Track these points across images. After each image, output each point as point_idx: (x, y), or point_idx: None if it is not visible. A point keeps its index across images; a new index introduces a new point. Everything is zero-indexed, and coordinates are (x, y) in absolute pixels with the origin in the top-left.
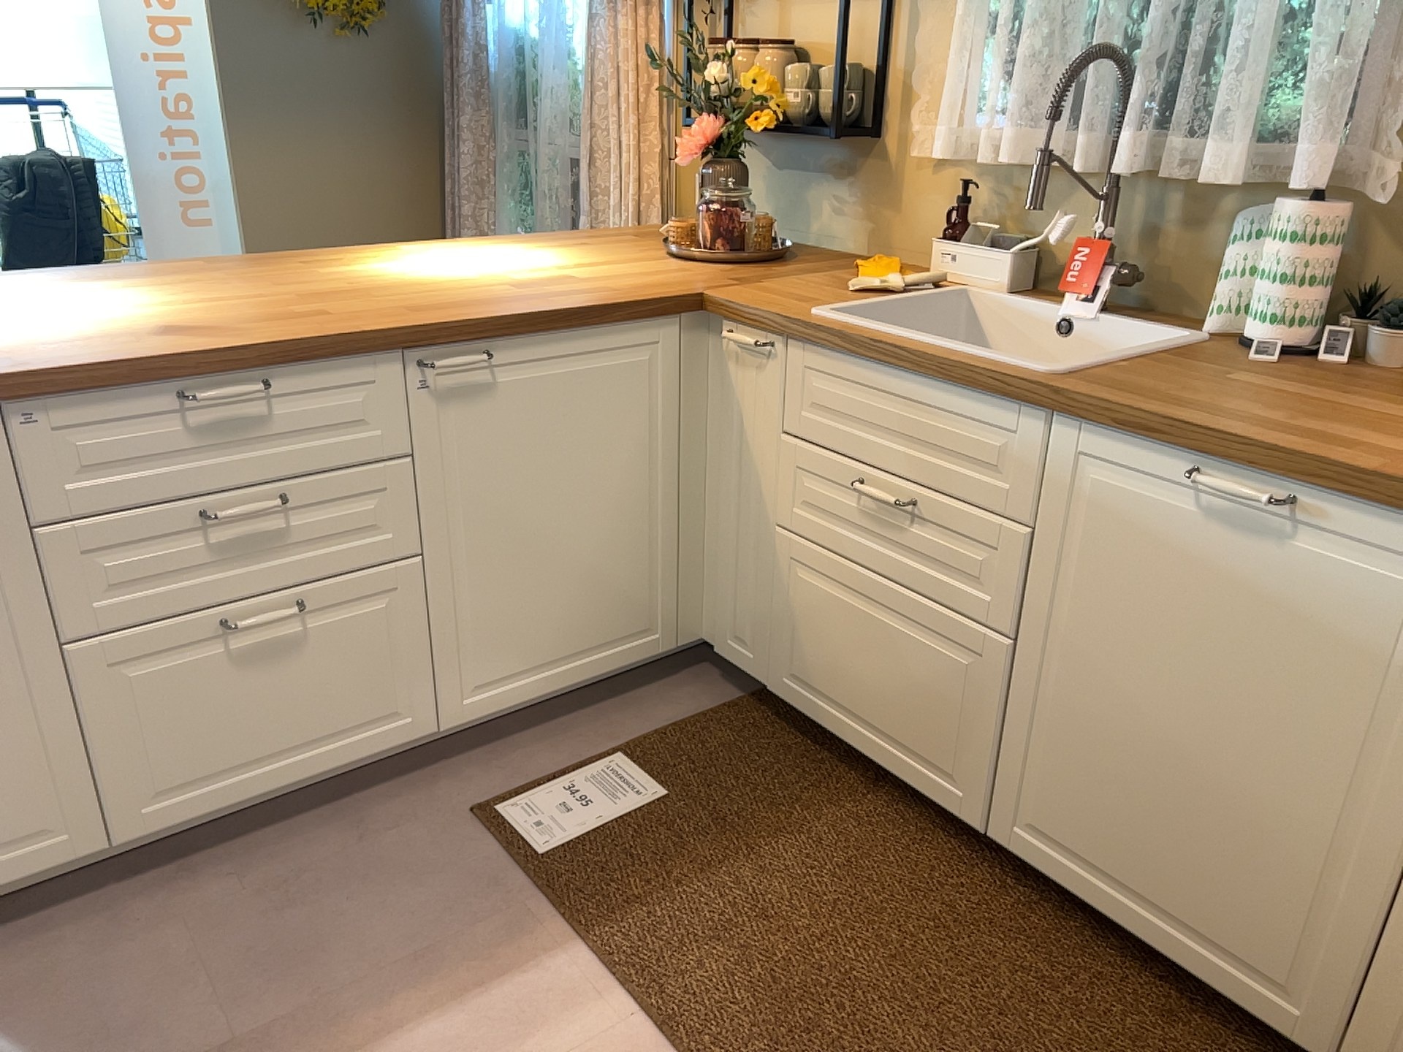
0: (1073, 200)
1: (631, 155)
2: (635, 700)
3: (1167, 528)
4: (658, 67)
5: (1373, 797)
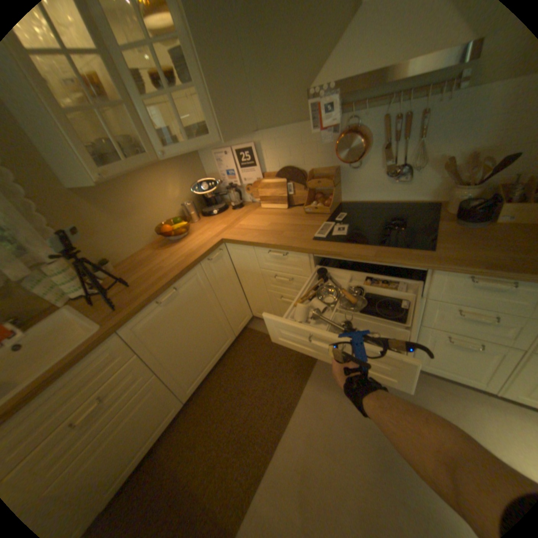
0: None
1: None
2: None
3: (161, 317)
4: None
5: (214, 307)
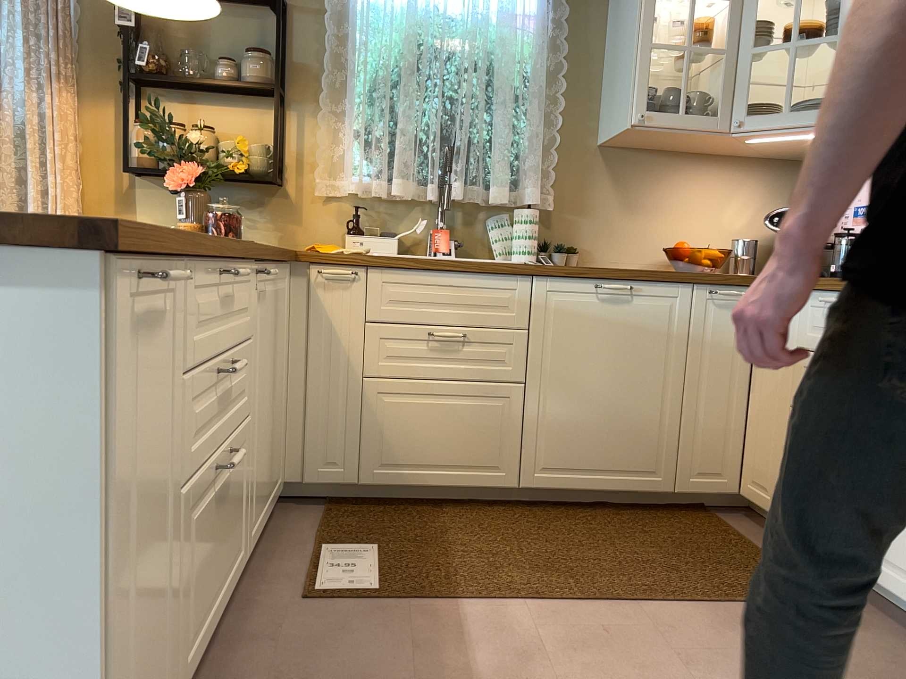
0: (412, 214)
1: (62, 190)
2: (277, 529)
3: (589, 310)
4: (151, 128)
5: (671, 381)
